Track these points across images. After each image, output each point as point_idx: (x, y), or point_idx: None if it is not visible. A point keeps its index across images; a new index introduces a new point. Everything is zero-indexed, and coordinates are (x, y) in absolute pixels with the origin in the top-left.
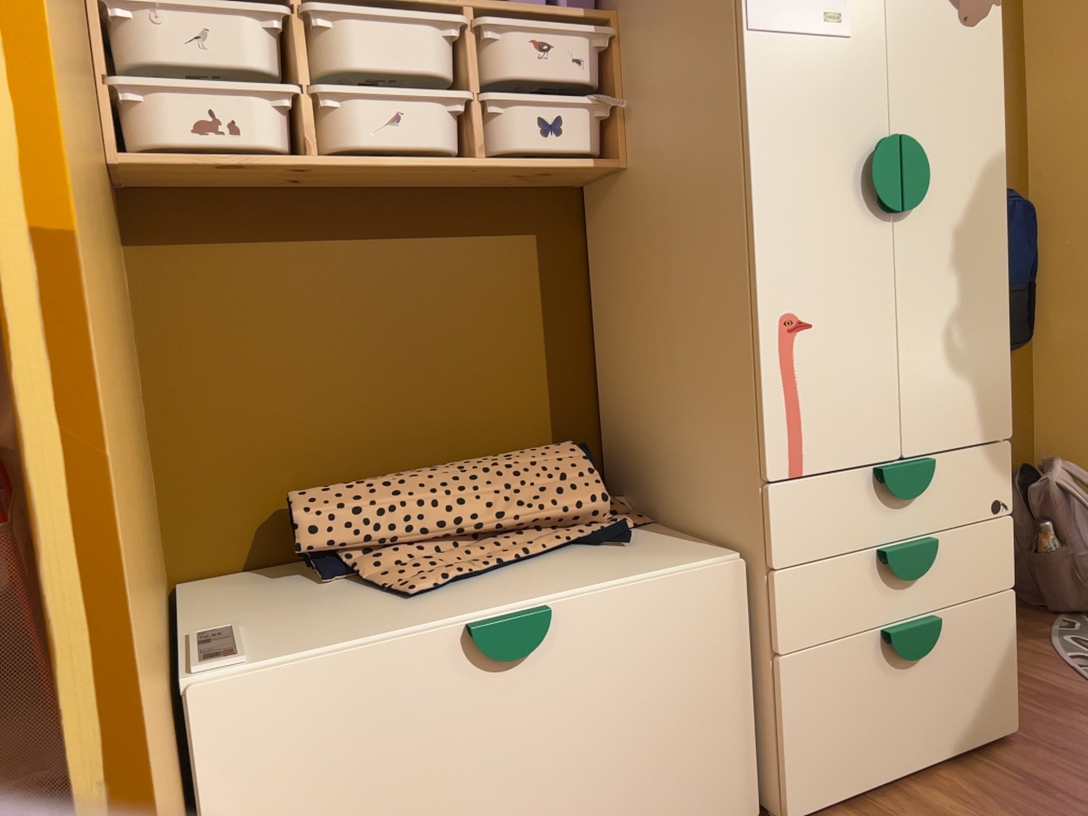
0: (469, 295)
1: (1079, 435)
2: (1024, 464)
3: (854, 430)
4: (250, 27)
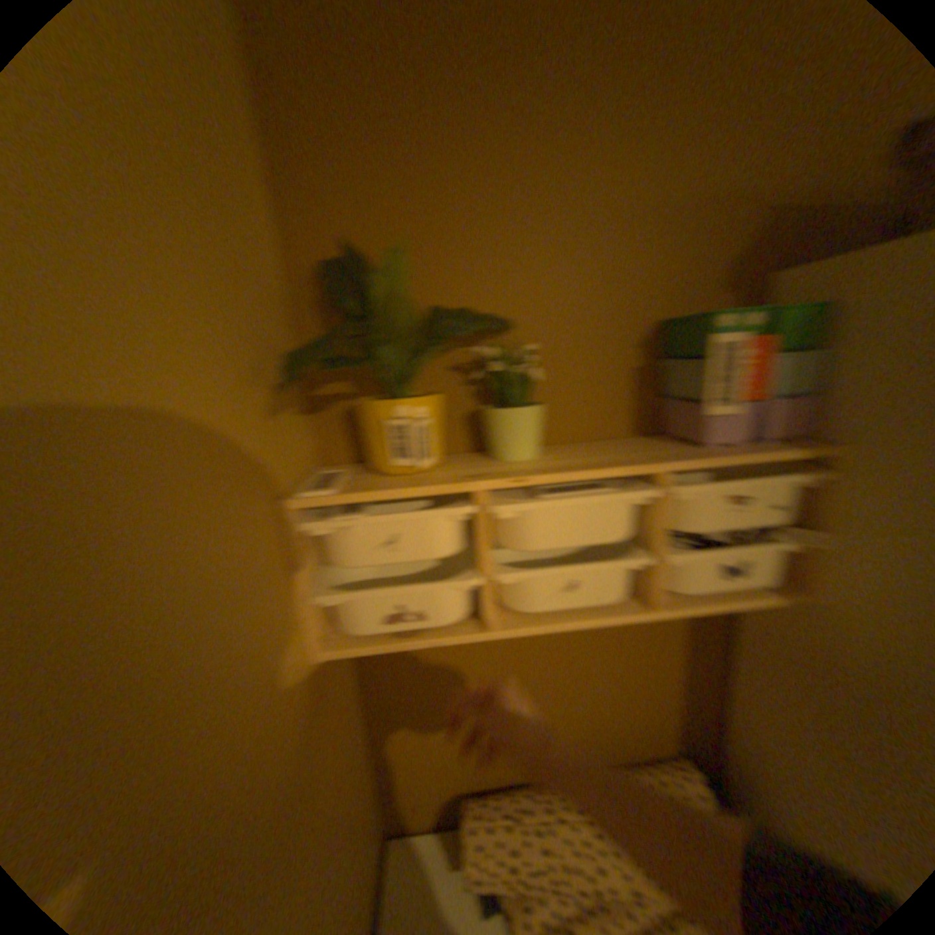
0: (619, 647)
1: None
2: None
3: None
4: (437, 527)
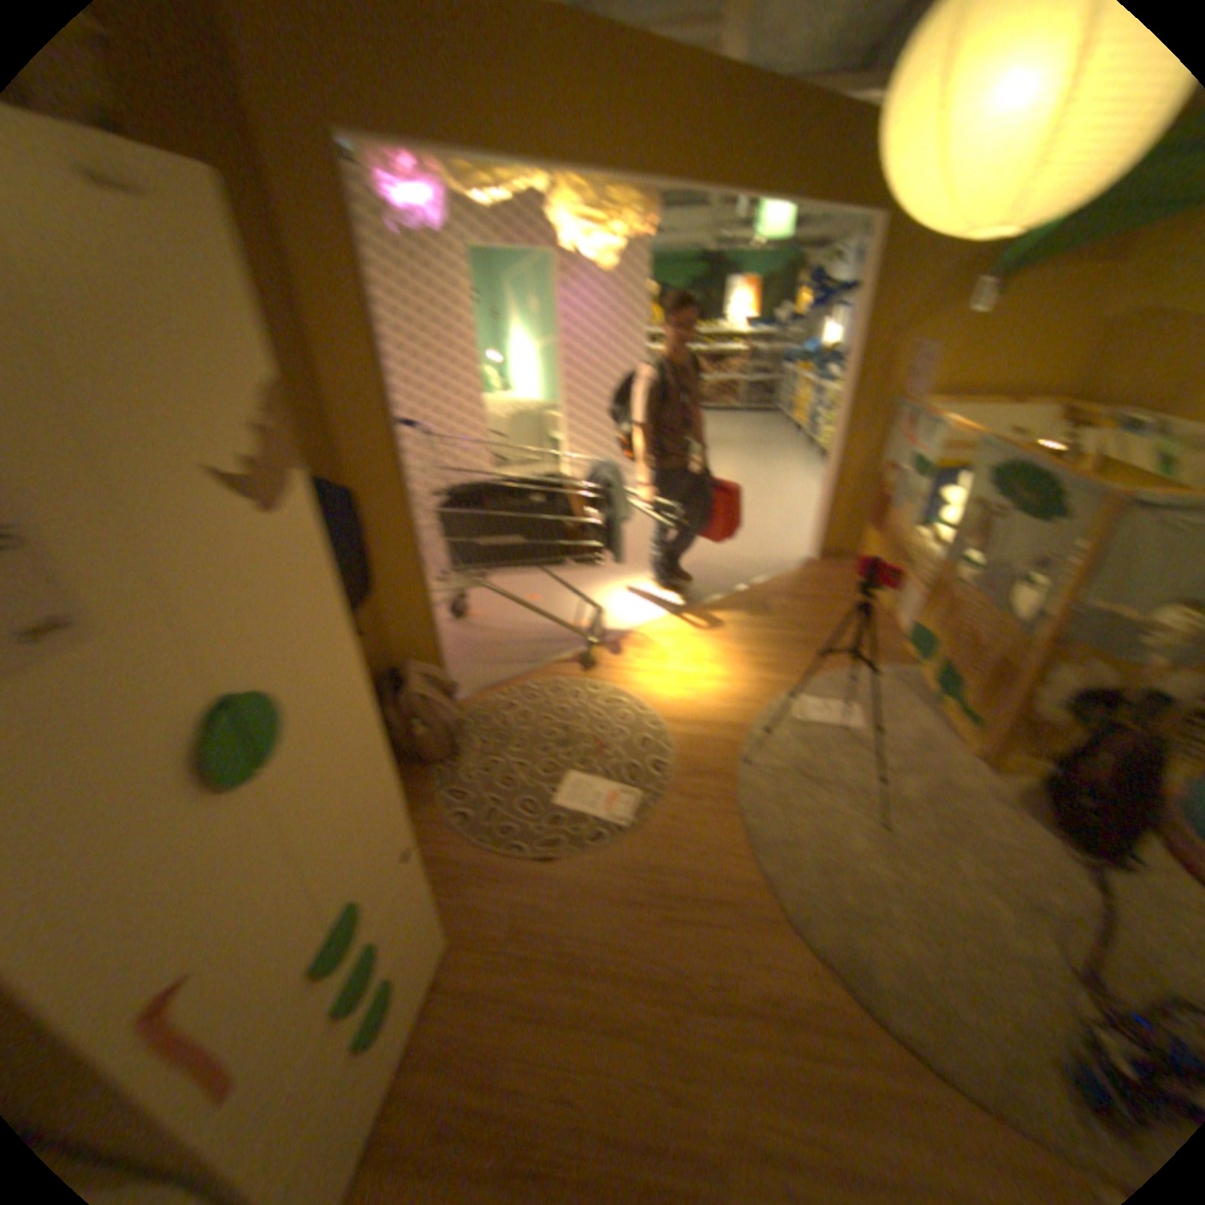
0: None
1: (419, 636)
2: (390, 667)
3: (277, 981)
4: None
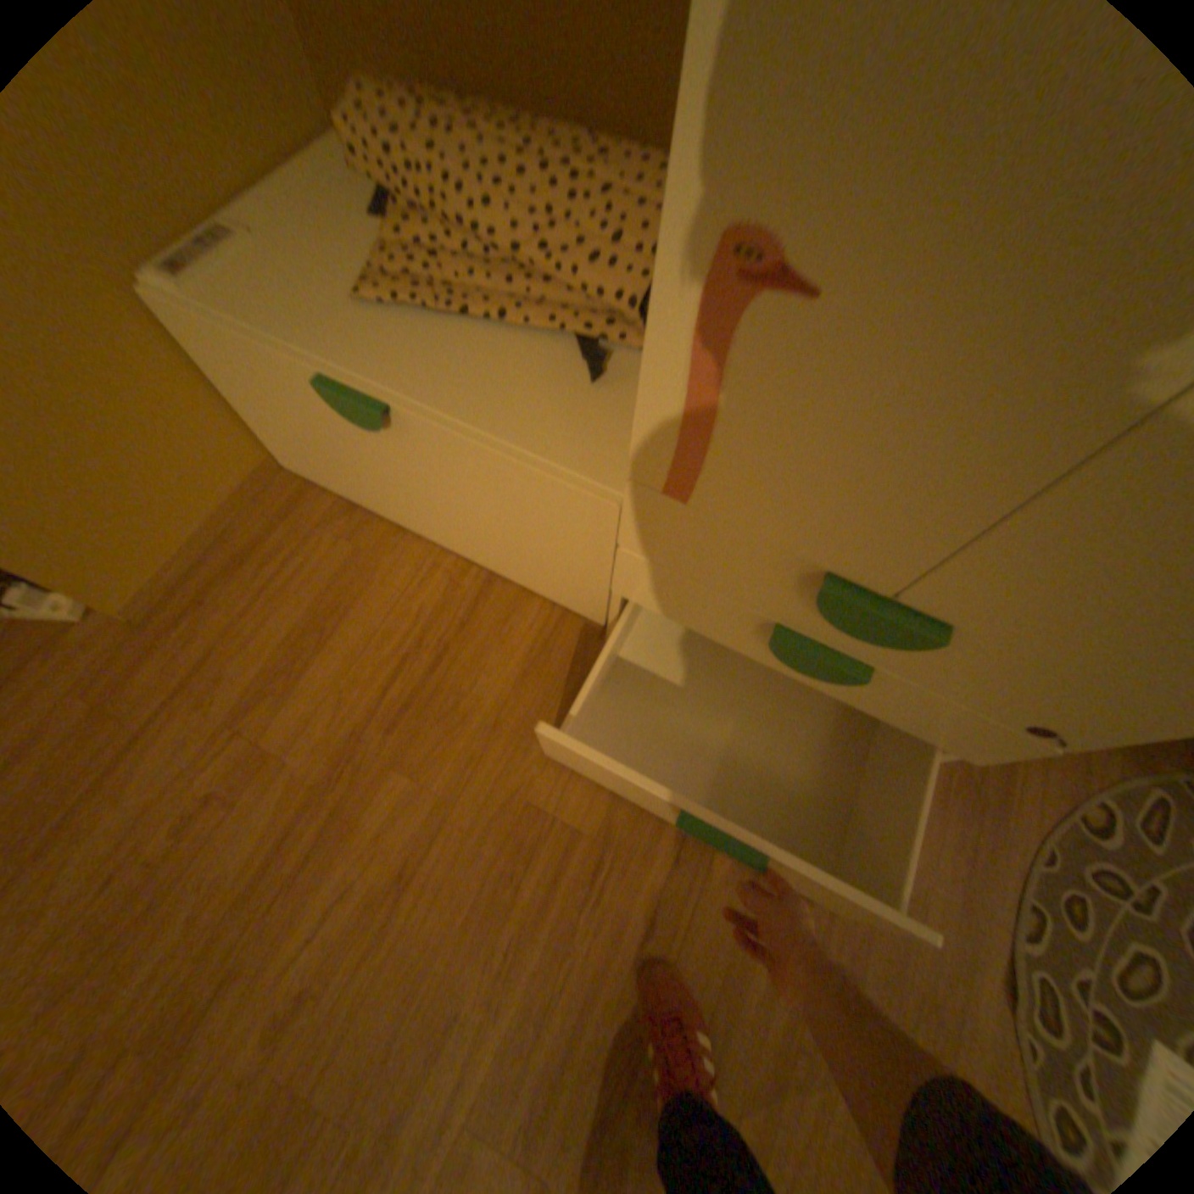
0: None
1: None
2: None
3: (813, 515)
4: None
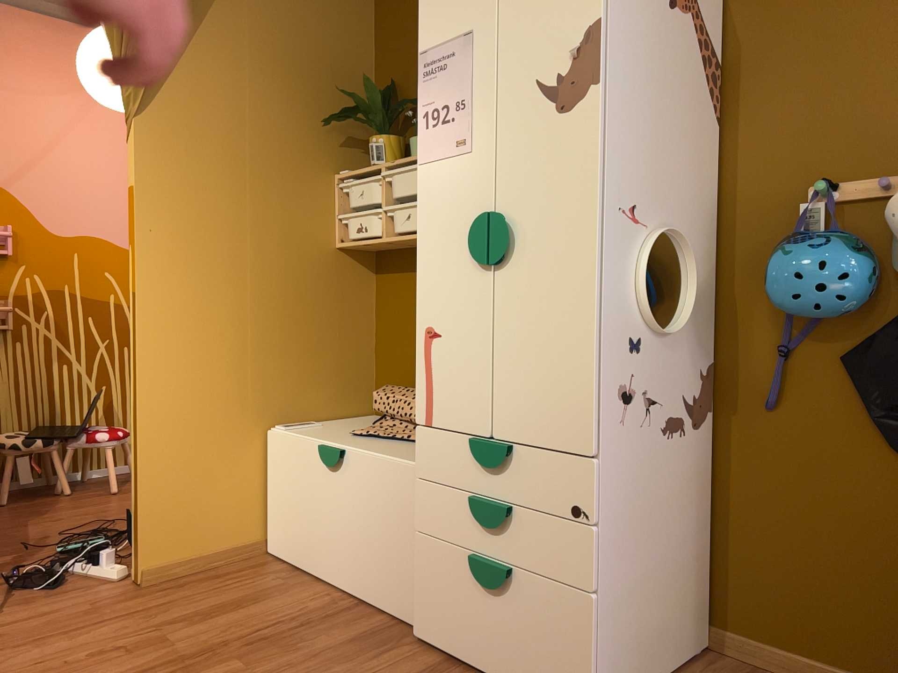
0: None
1: None
2: None
3: (460, 408)
4: (370, 186)
